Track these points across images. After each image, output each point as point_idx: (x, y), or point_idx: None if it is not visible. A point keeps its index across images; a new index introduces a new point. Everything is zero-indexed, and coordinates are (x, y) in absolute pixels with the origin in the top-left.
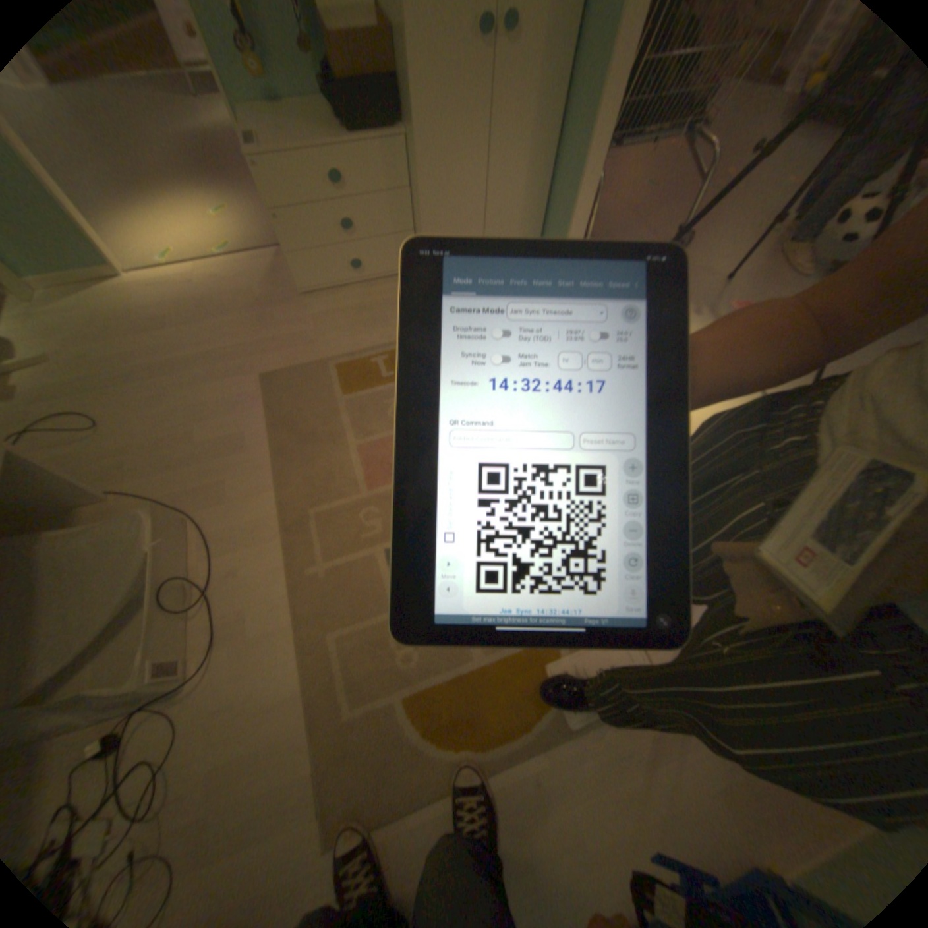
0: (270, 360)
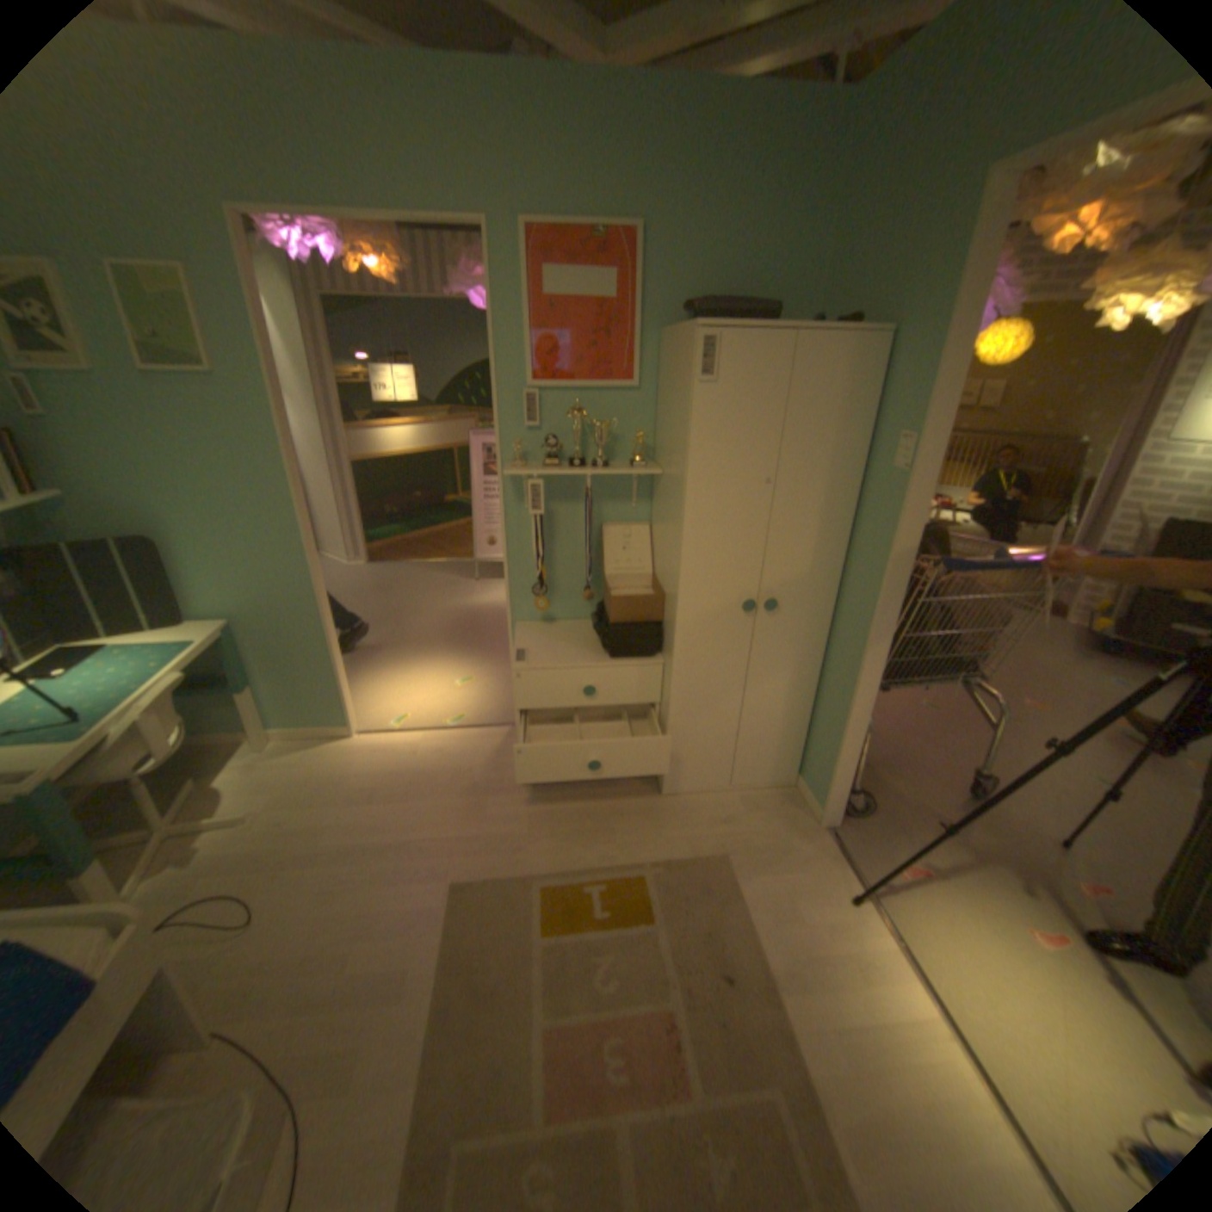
0: (469, 867)
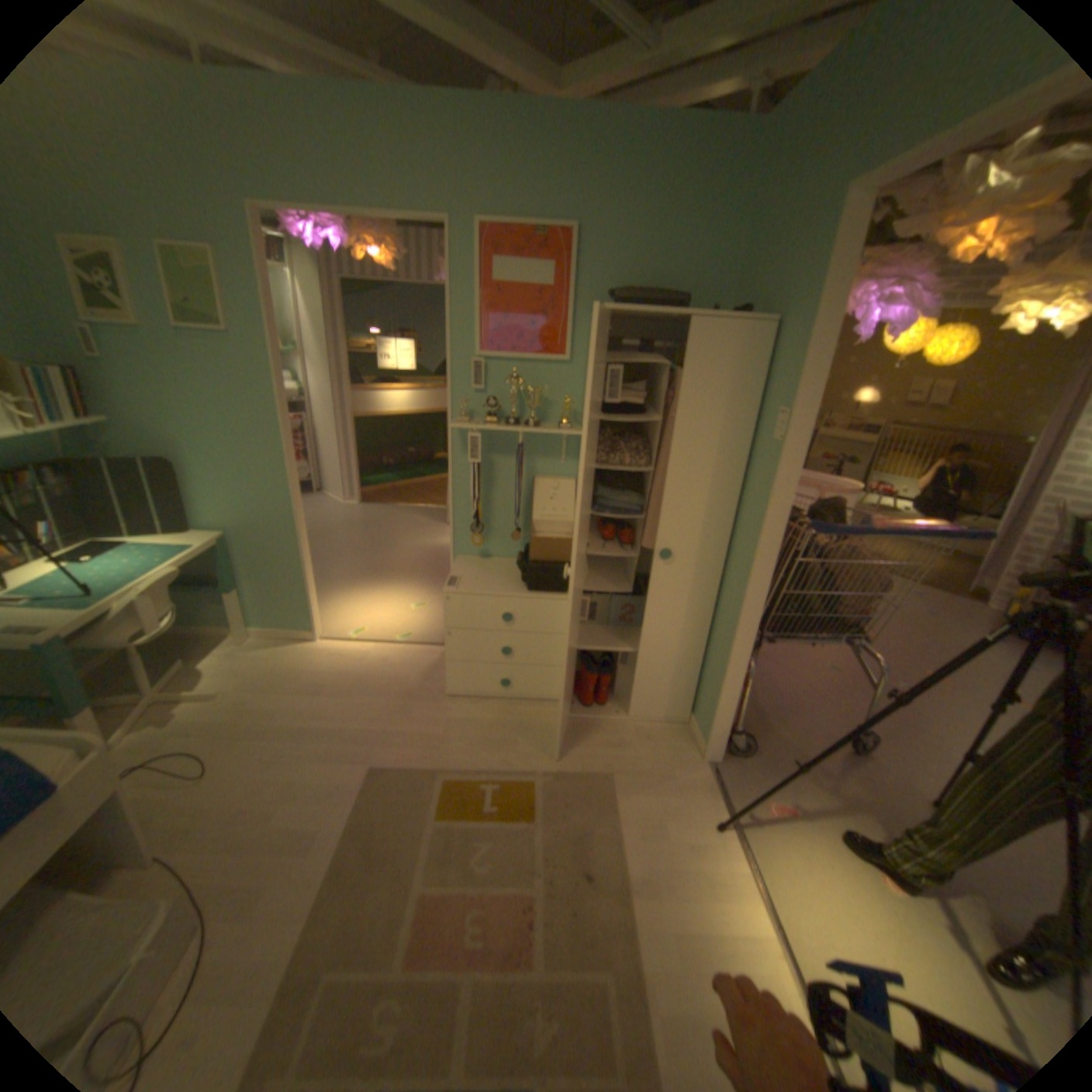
0: (388, 756)
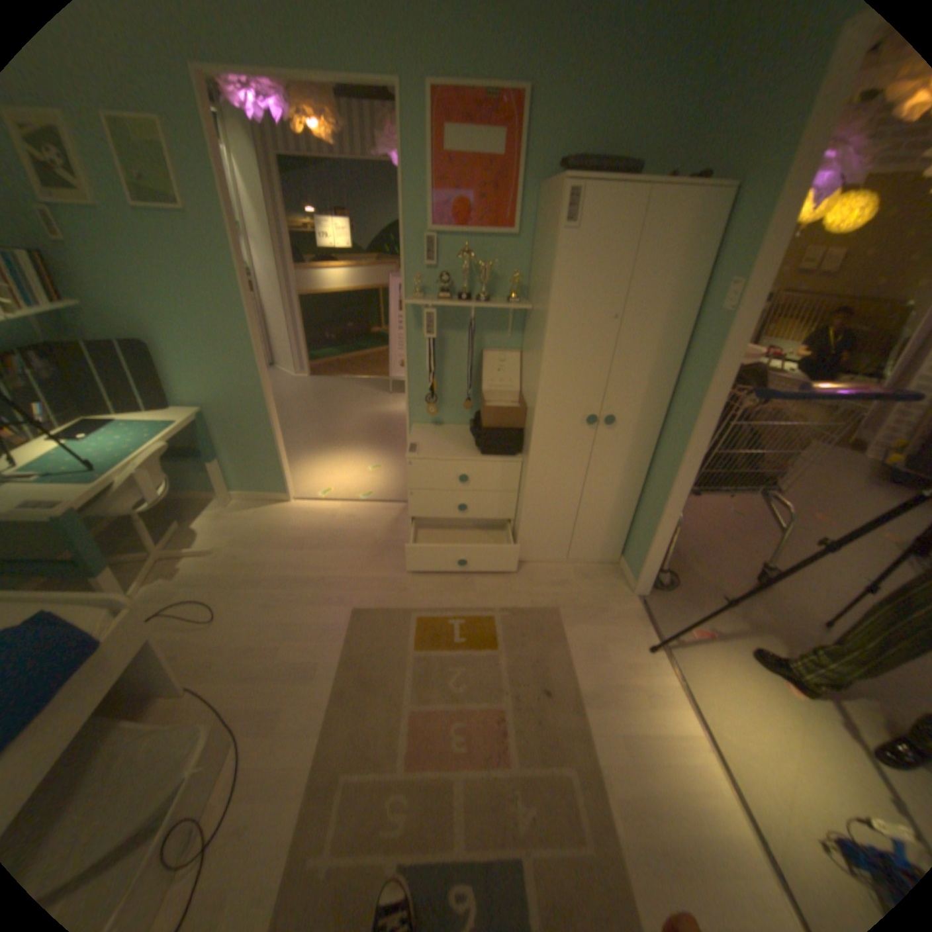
0: (366, 598)
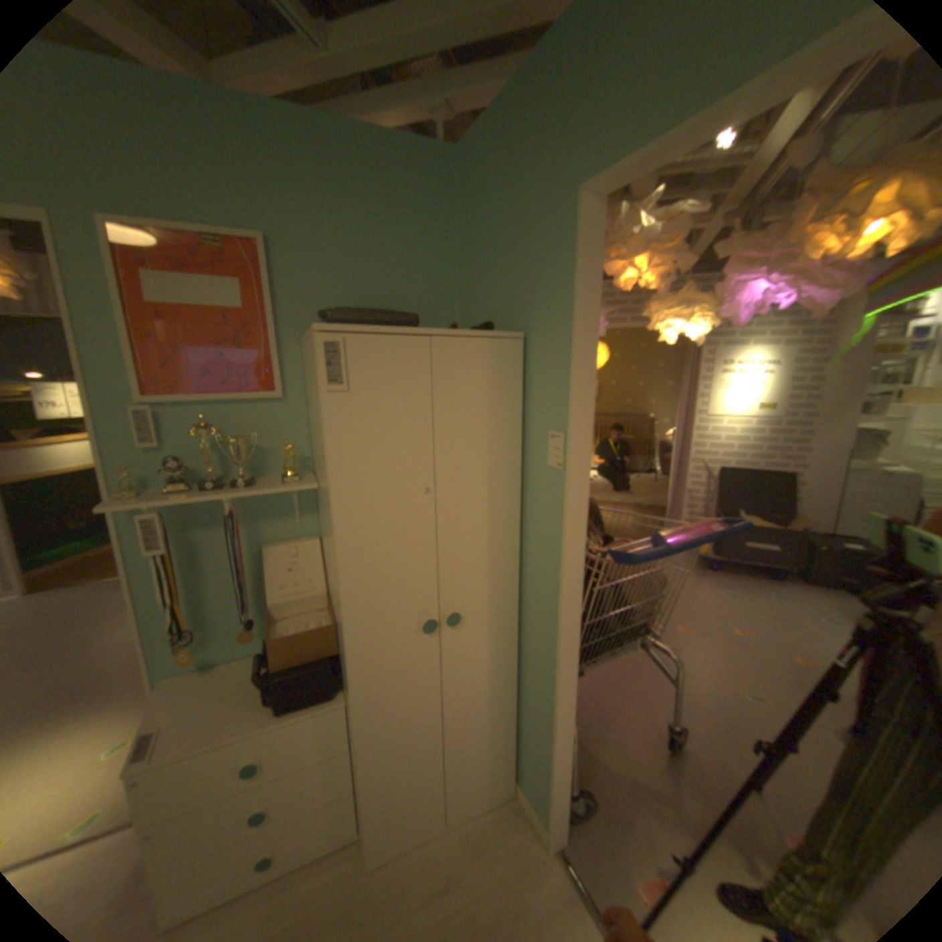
0: None
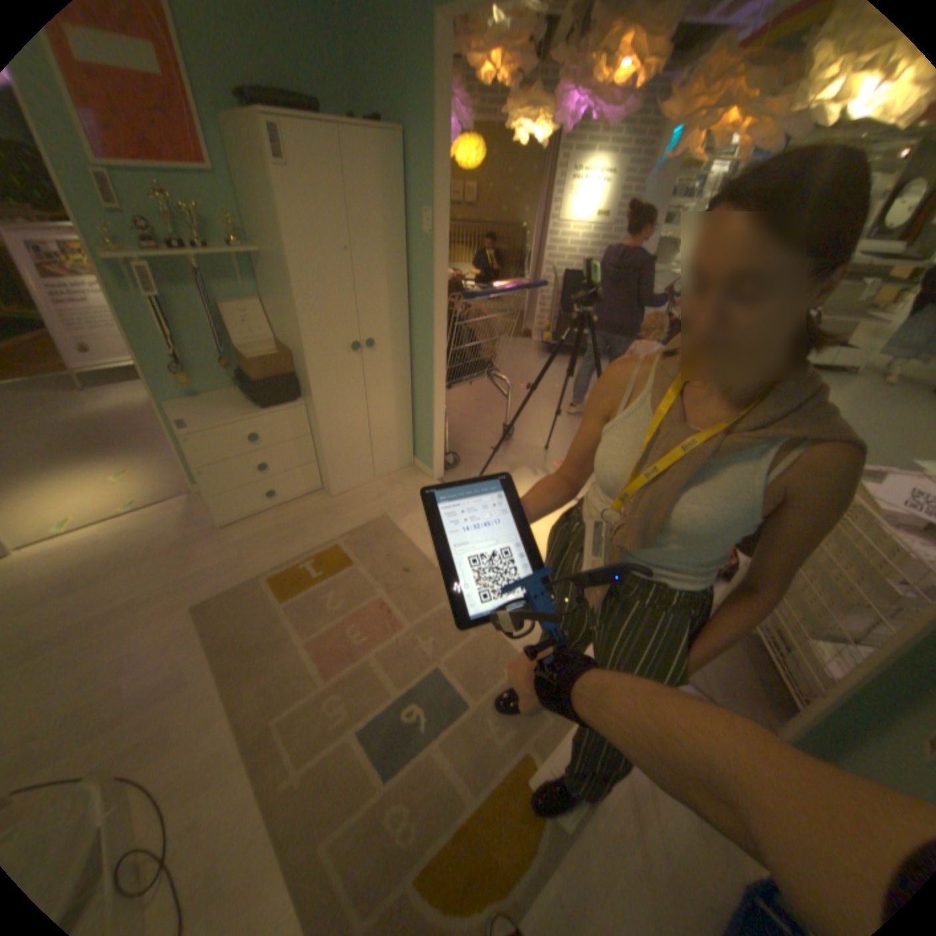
0: (198, 592)
